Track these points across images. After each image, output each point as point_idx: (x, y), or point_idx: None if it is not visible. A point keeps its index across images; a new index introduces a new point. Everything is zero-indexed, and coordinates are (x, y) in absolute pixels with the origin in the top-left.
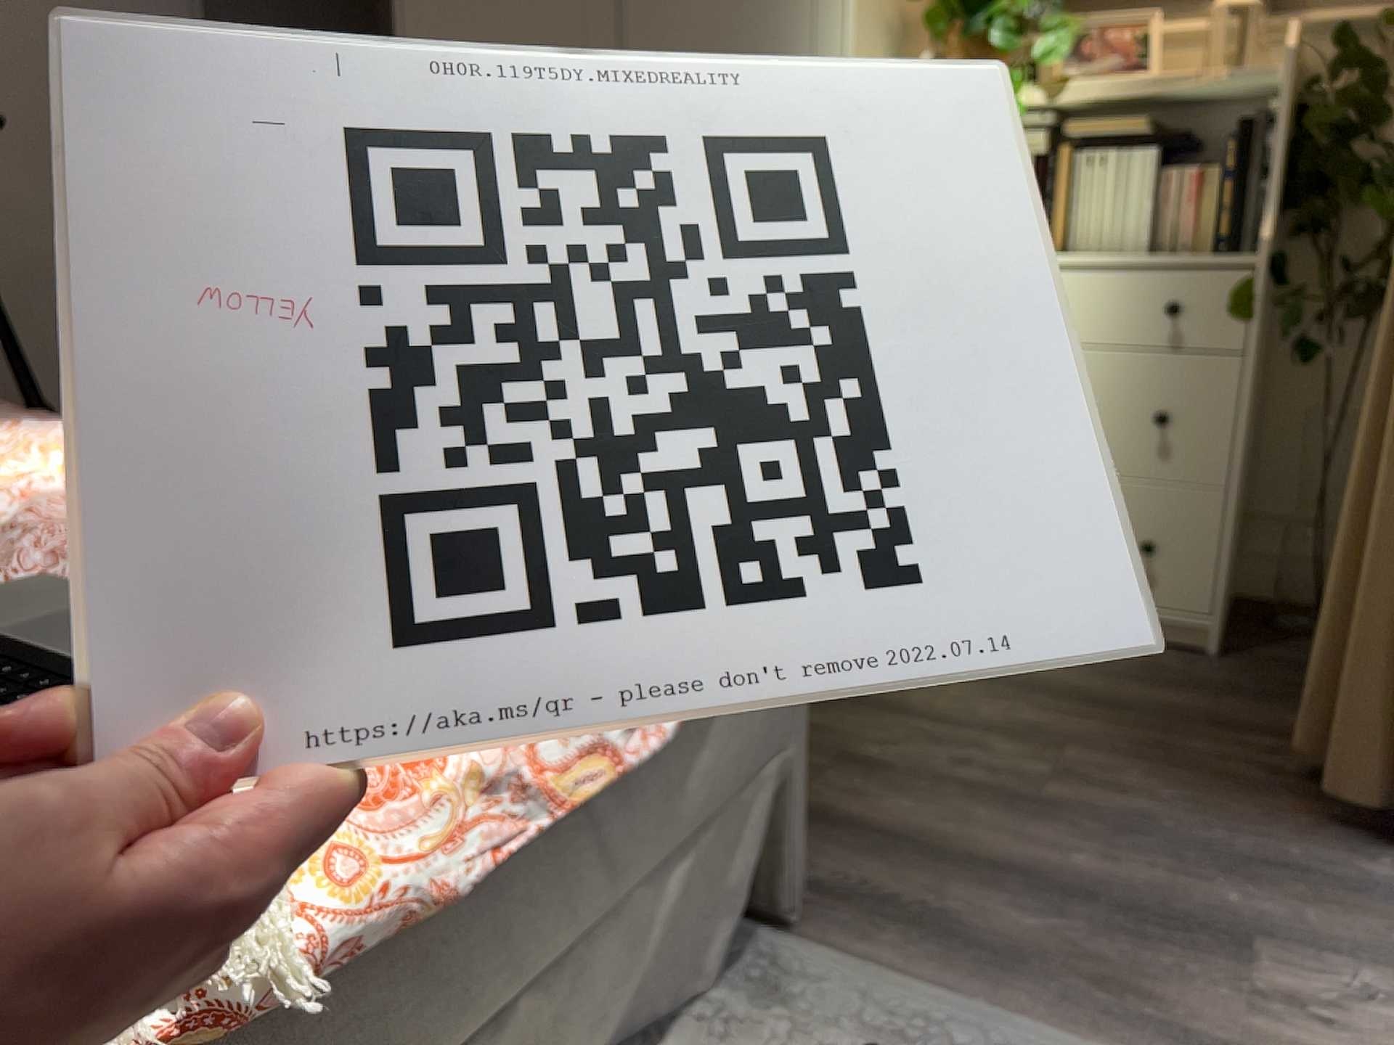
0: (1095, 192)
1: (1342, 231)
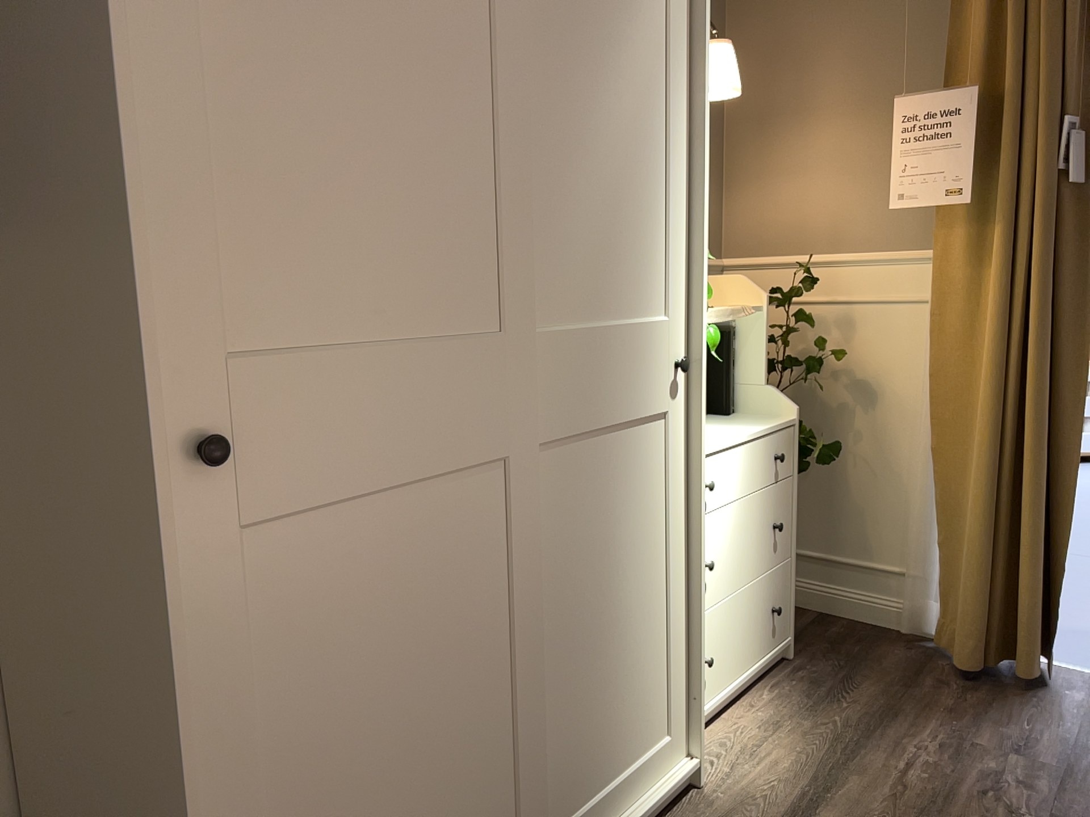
0: None
1: None
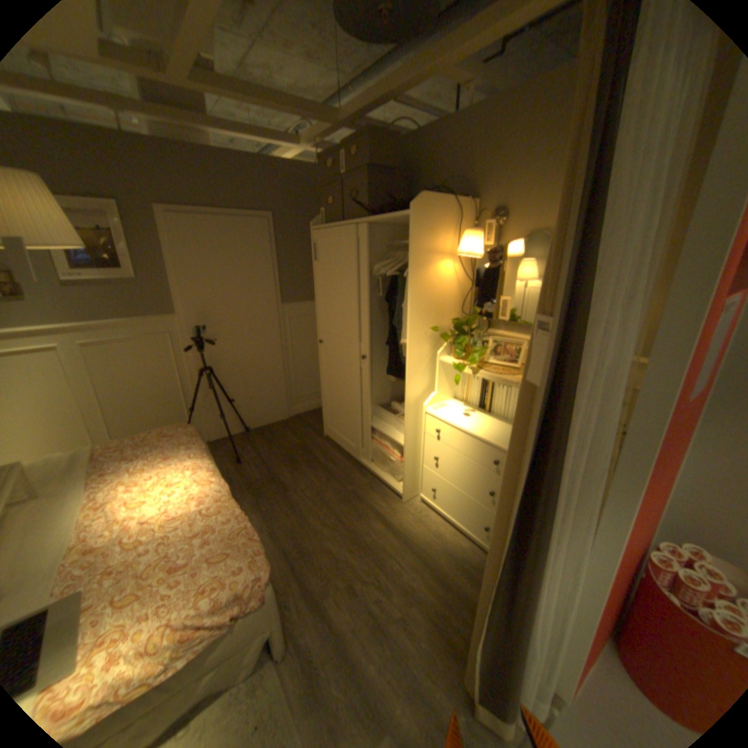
0: (500, 396)
1: None
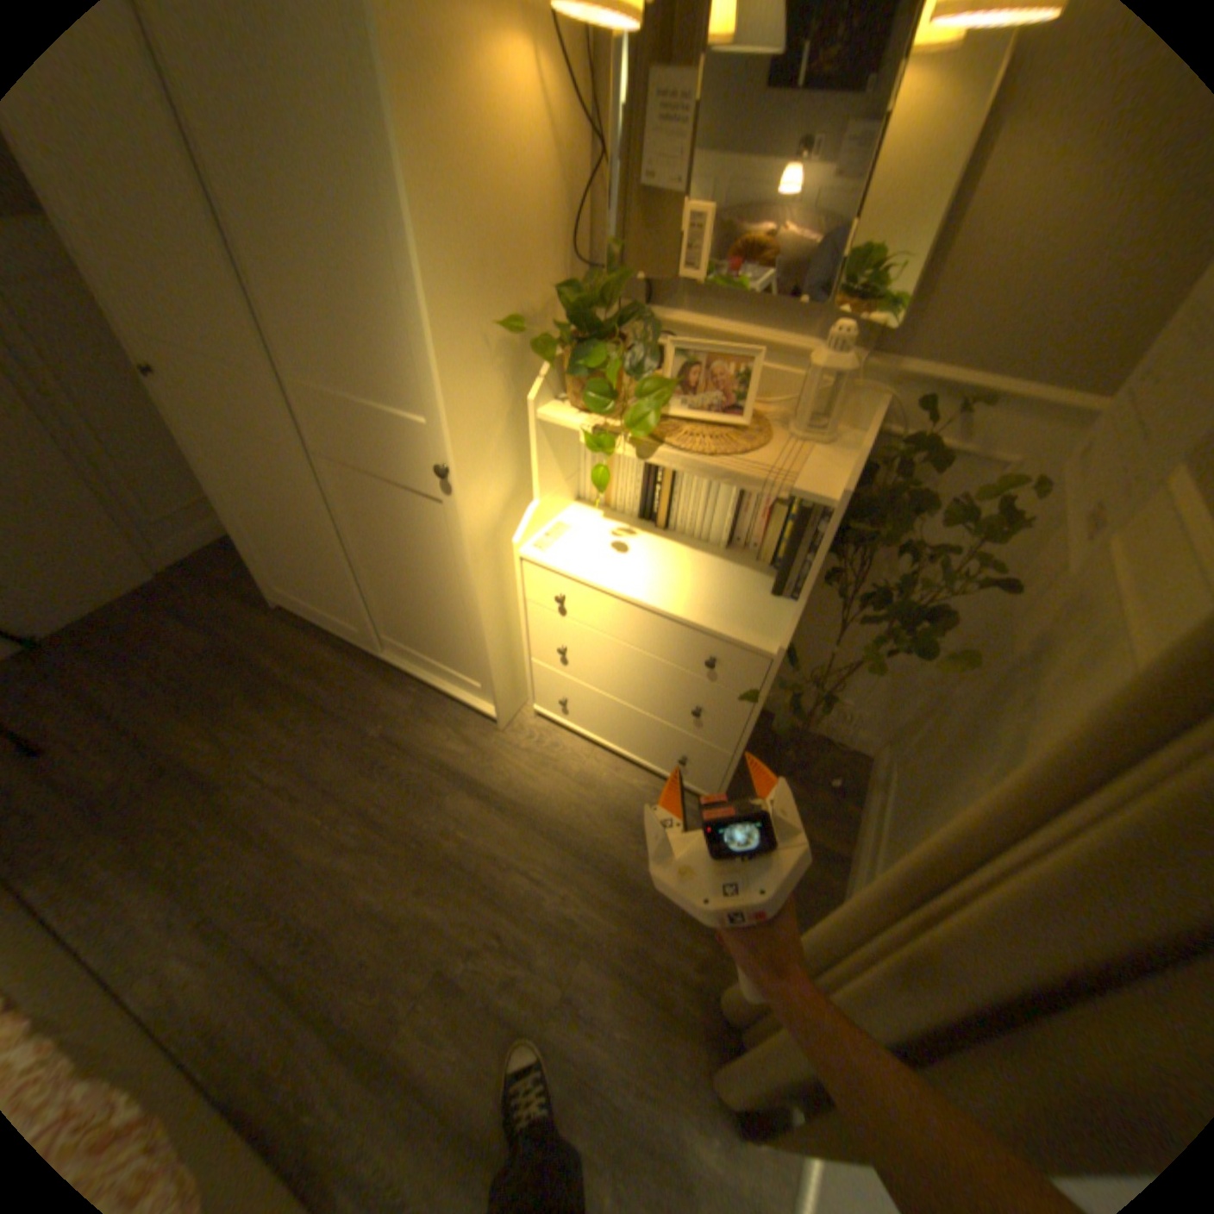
0: (691, 493)
1: (868, 571)
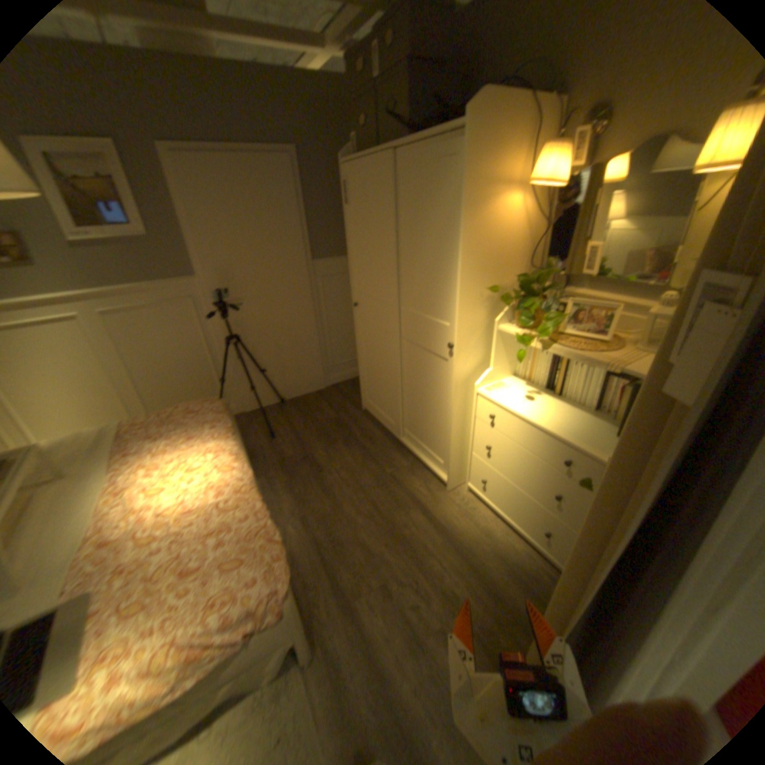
0: (576, 377)
1: None
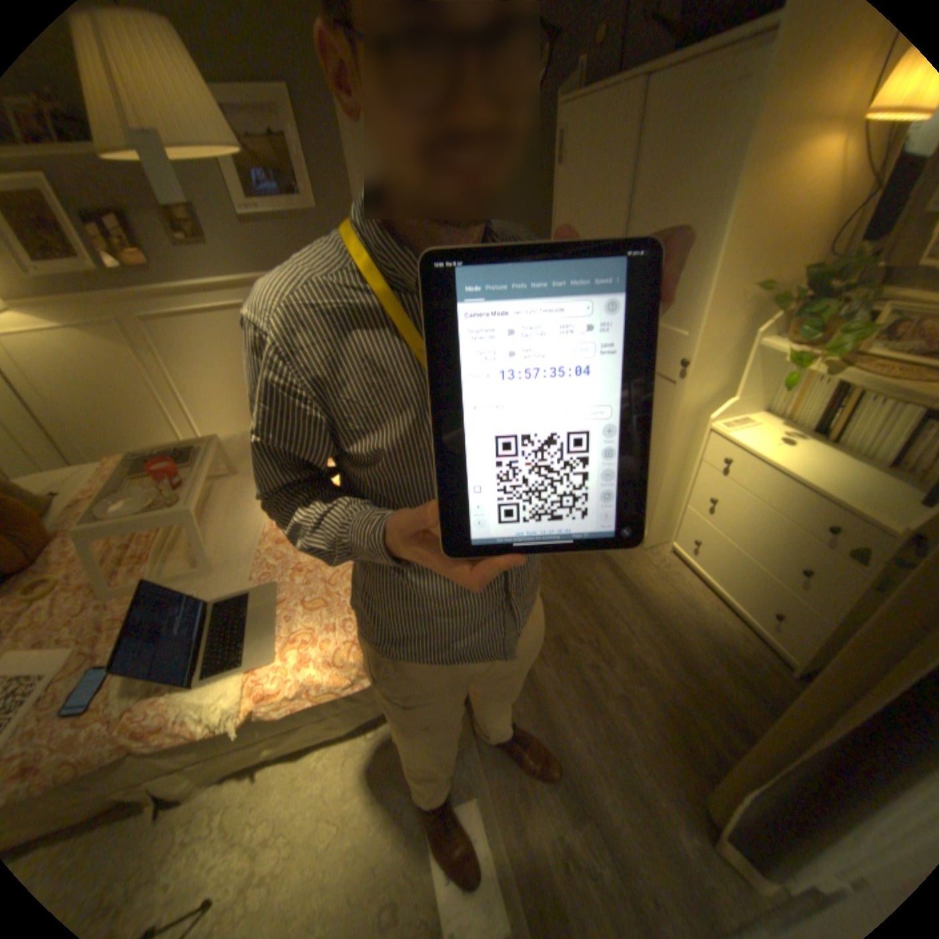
0: (869, 417)
1: None
